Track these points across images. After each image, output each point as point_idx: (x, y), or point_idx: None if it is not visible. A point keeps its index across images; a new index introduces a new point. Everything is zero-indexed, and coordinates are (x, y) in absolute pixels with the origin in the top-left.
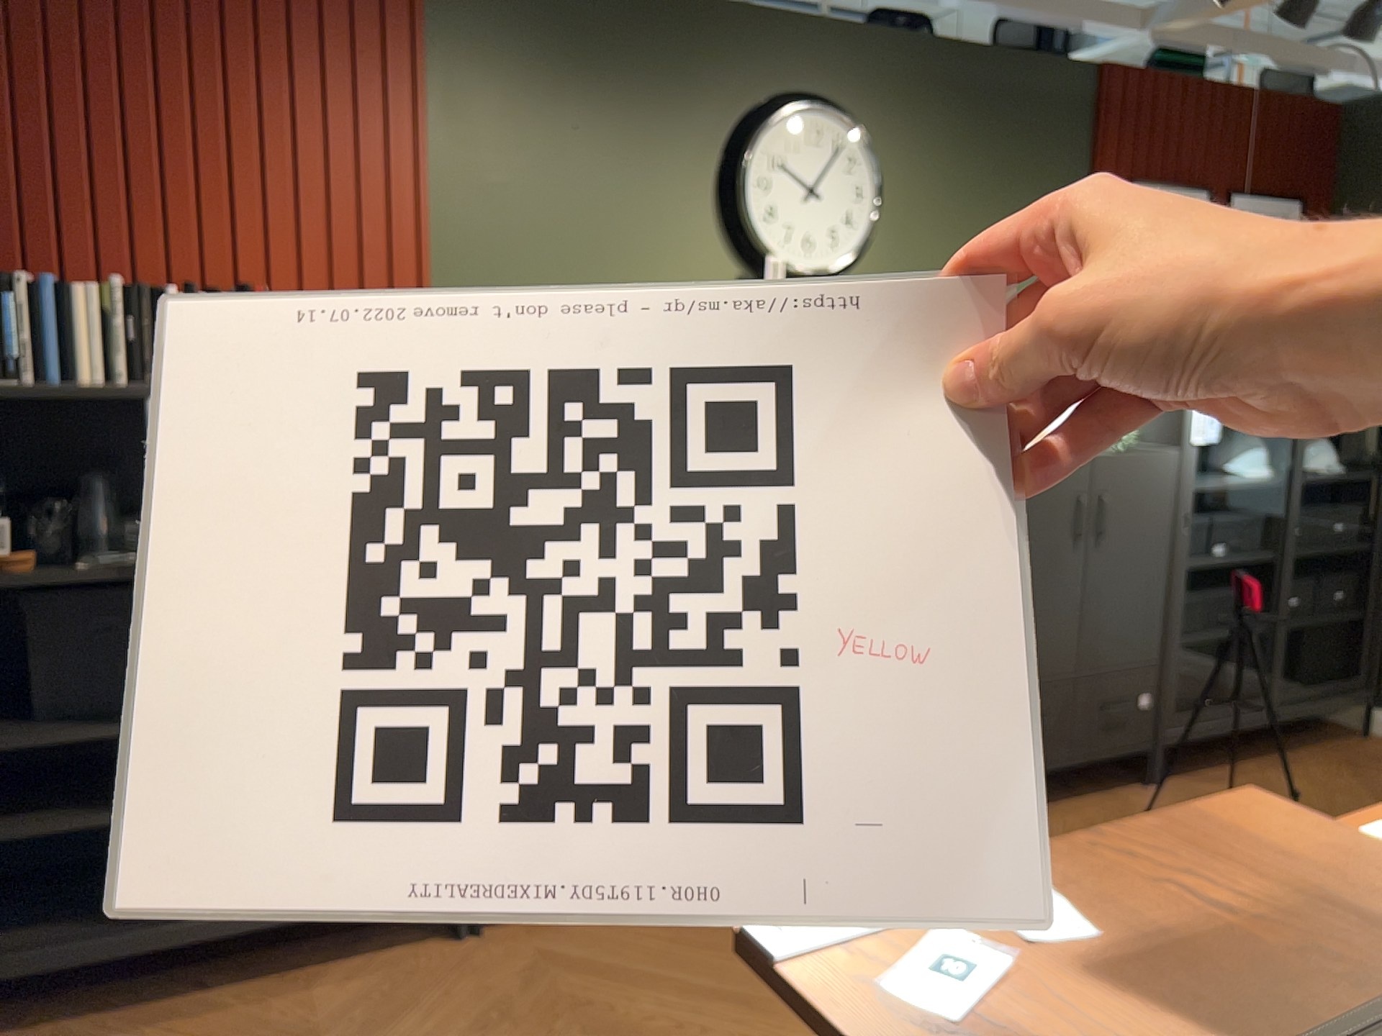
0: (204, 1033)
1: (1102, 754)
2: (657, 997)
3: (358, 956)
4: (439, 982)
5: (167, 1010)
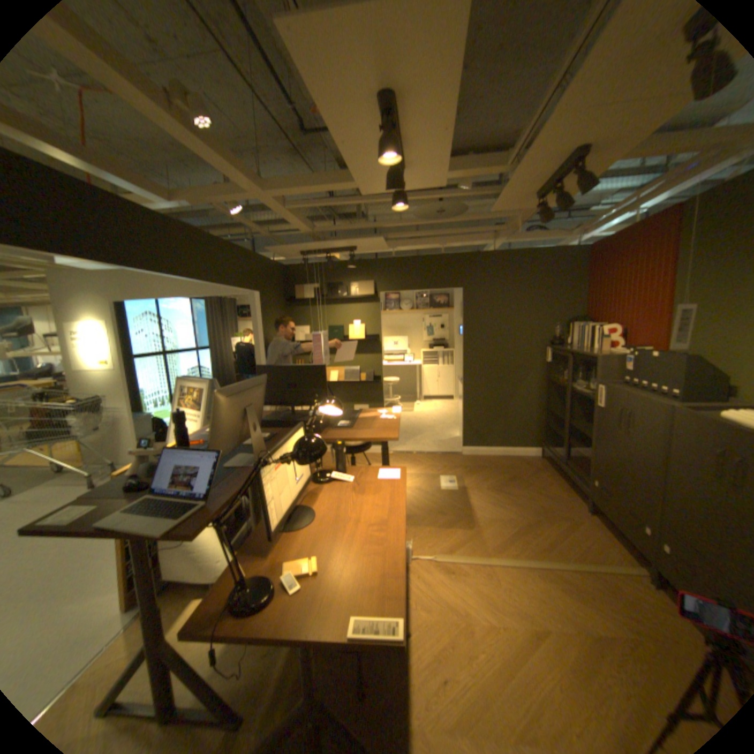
0: (549, 481)
1: None
2: (557, 538)
3: (582, 499)
4: (568, 508)
5: (558, 479)
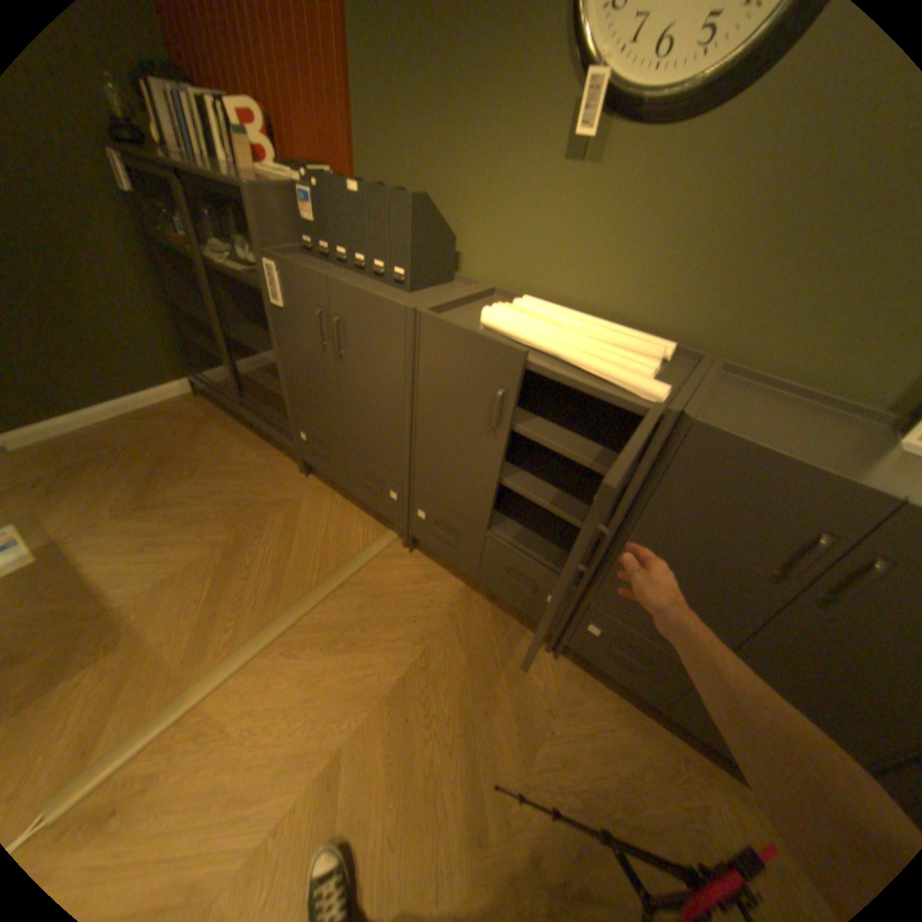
0: (224, 440)
1: (708, 738)
2: (277, 551)
3: (284, 452)
4: (271, 479)
5: (236, 427)
